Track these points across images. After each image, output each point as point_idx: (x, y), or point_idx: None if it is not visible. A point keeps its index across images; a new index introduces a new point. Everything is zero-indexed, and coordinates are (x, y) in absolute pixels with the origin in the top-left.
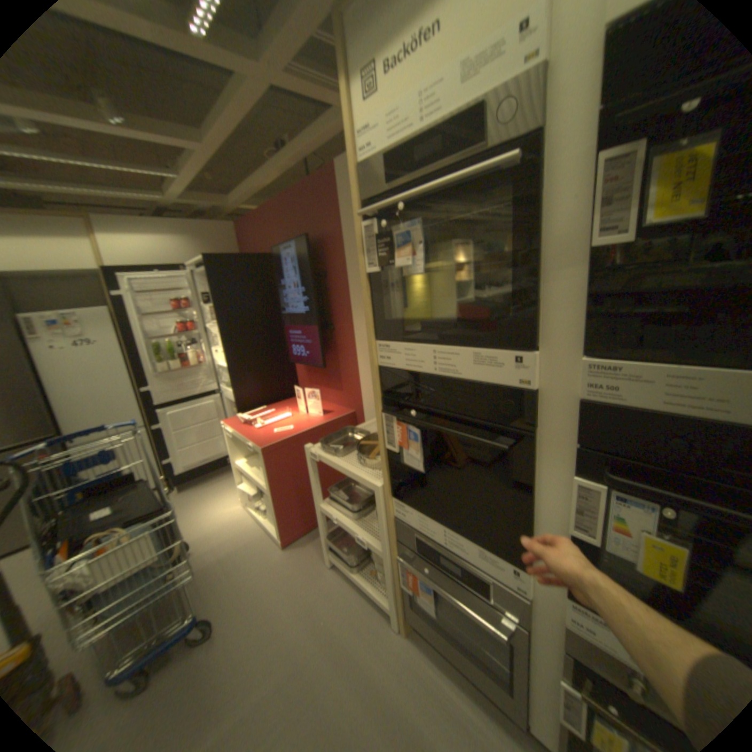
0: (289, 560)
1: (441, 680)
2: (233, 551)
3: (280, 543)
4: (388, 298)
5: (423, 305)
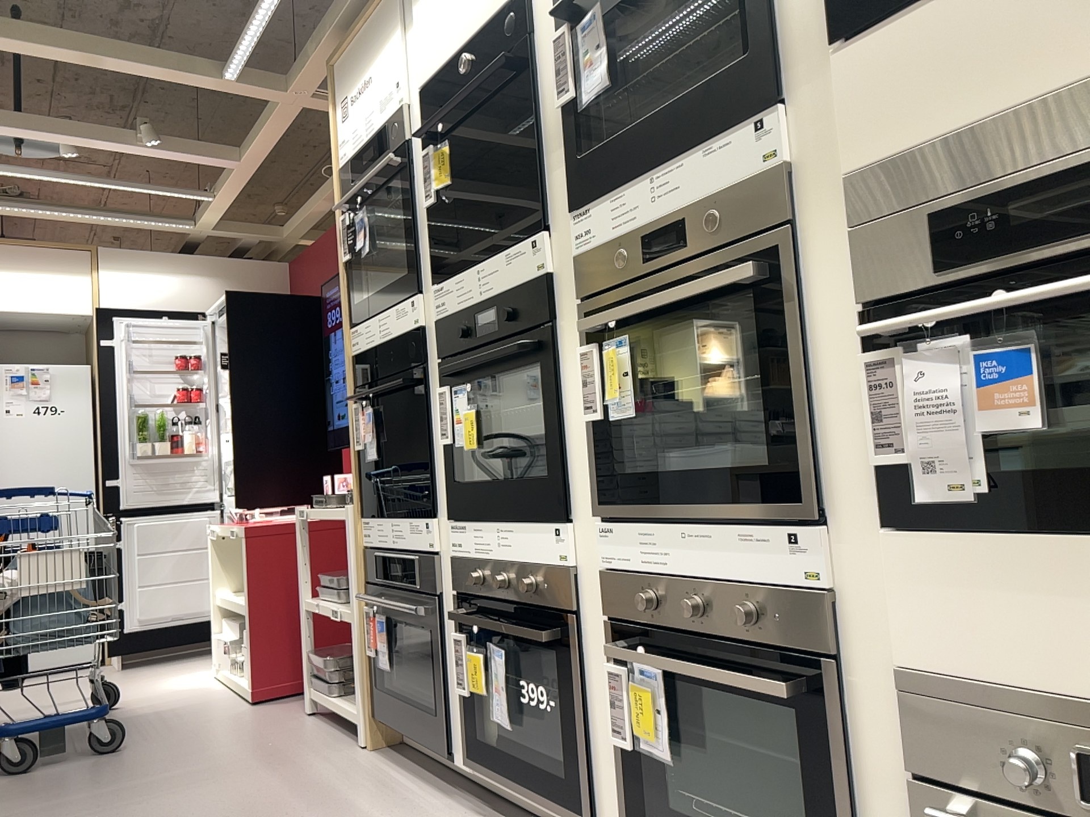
0: (257, 709)
1: (392, 769)
2: (181, 704)
3: (251, 689)
4: (362, 286)
5: (383, 286)
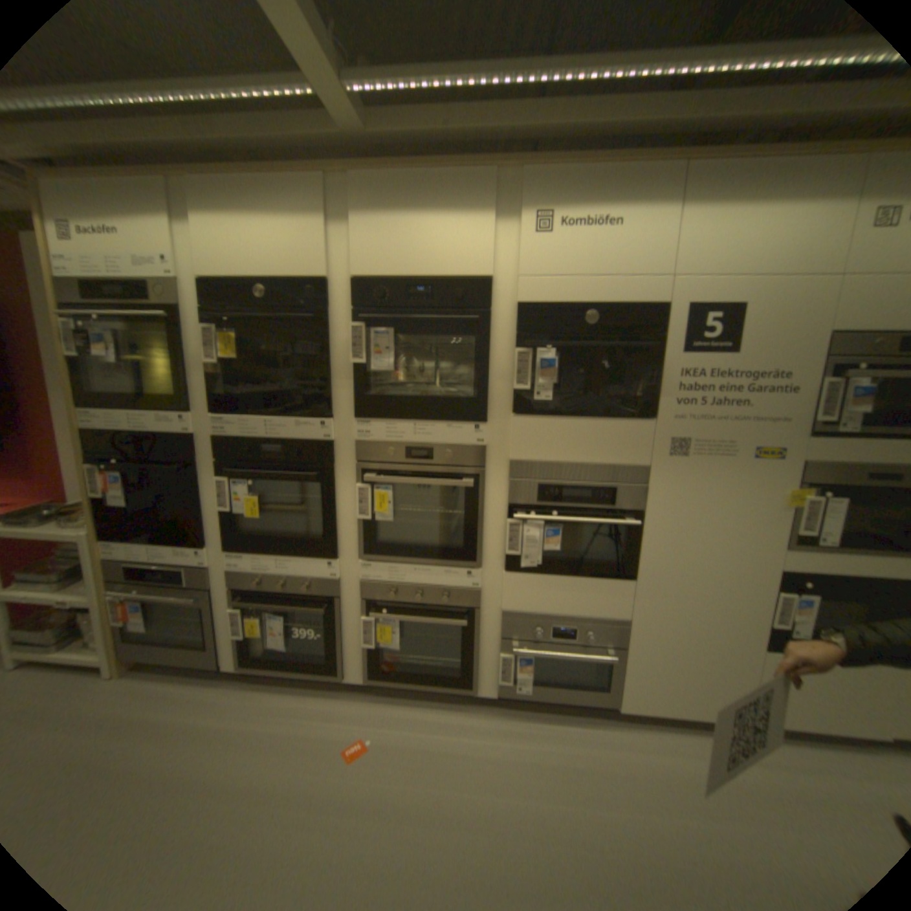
0: None
1: (153, 687)
2: None
3: None
4: (88, 378)
5: (119, 386)
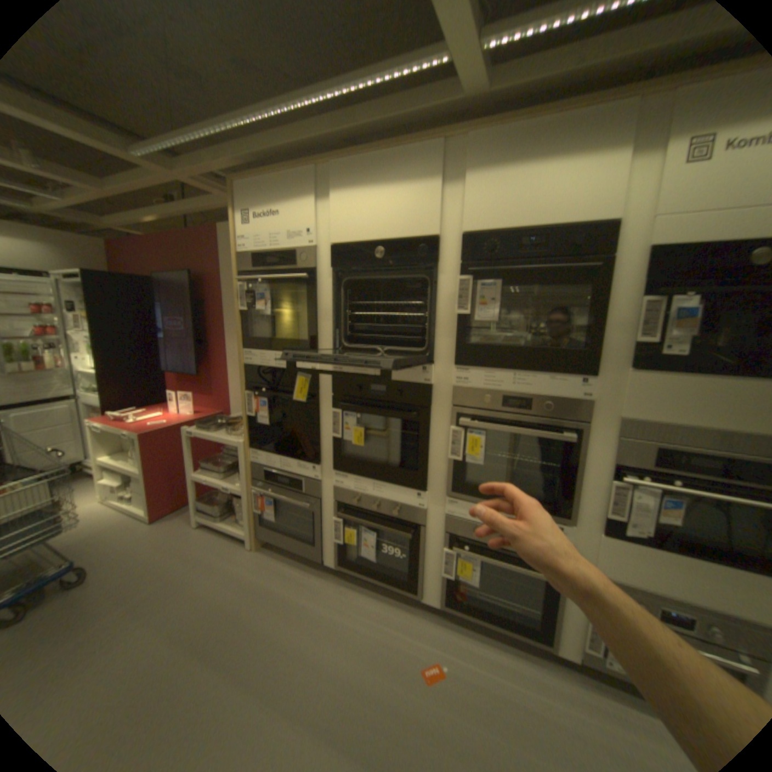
0: (155, 531)
1: (276, 565)
2: (94, 534)
3: (147, 520)
4: (251, 327)
5: (271, 332)
